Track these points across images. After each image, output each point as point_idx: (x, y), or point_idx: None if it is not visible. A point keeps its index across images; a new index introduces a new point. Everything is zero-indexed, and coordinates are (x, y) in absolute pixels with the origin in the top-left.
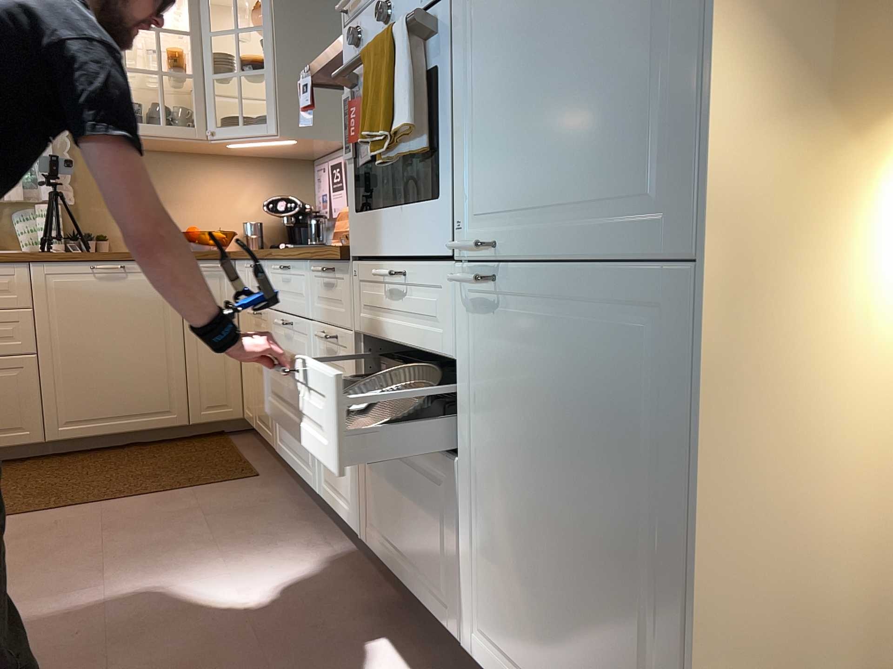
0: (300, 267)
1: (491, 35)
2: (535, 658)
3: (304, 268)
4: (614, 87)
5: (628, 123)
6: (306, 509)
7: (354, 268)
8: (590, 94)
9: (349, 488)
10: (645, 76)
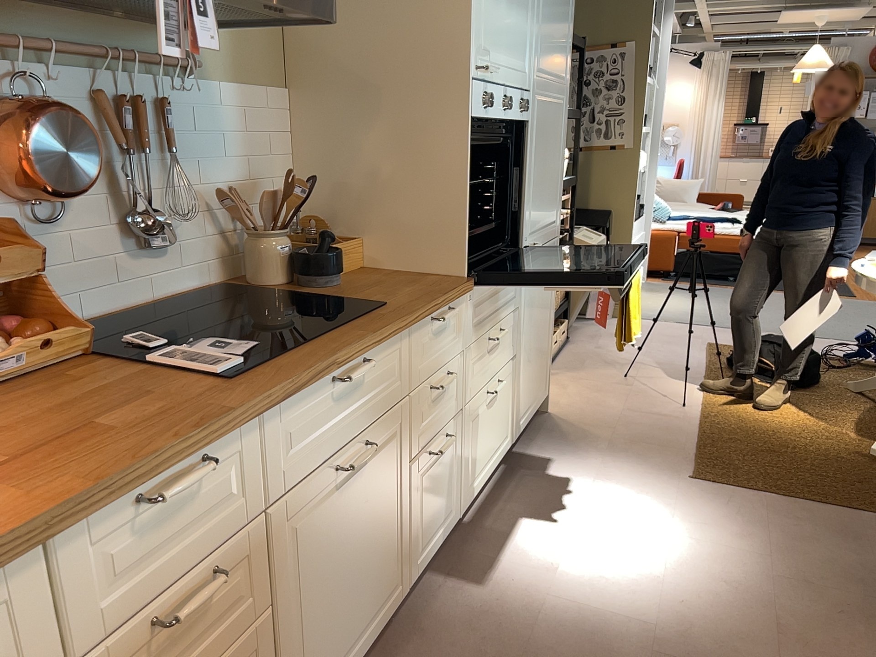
0: (391, 343)
1: (537, 154)
2: (531, 395)
3: (399, 338)
4: (553, 188)
5: (554, 199)
6: (385, 655)
7: (465, 295)
8: (551, 189)
9: (450, 497)
10: (556, 187)
